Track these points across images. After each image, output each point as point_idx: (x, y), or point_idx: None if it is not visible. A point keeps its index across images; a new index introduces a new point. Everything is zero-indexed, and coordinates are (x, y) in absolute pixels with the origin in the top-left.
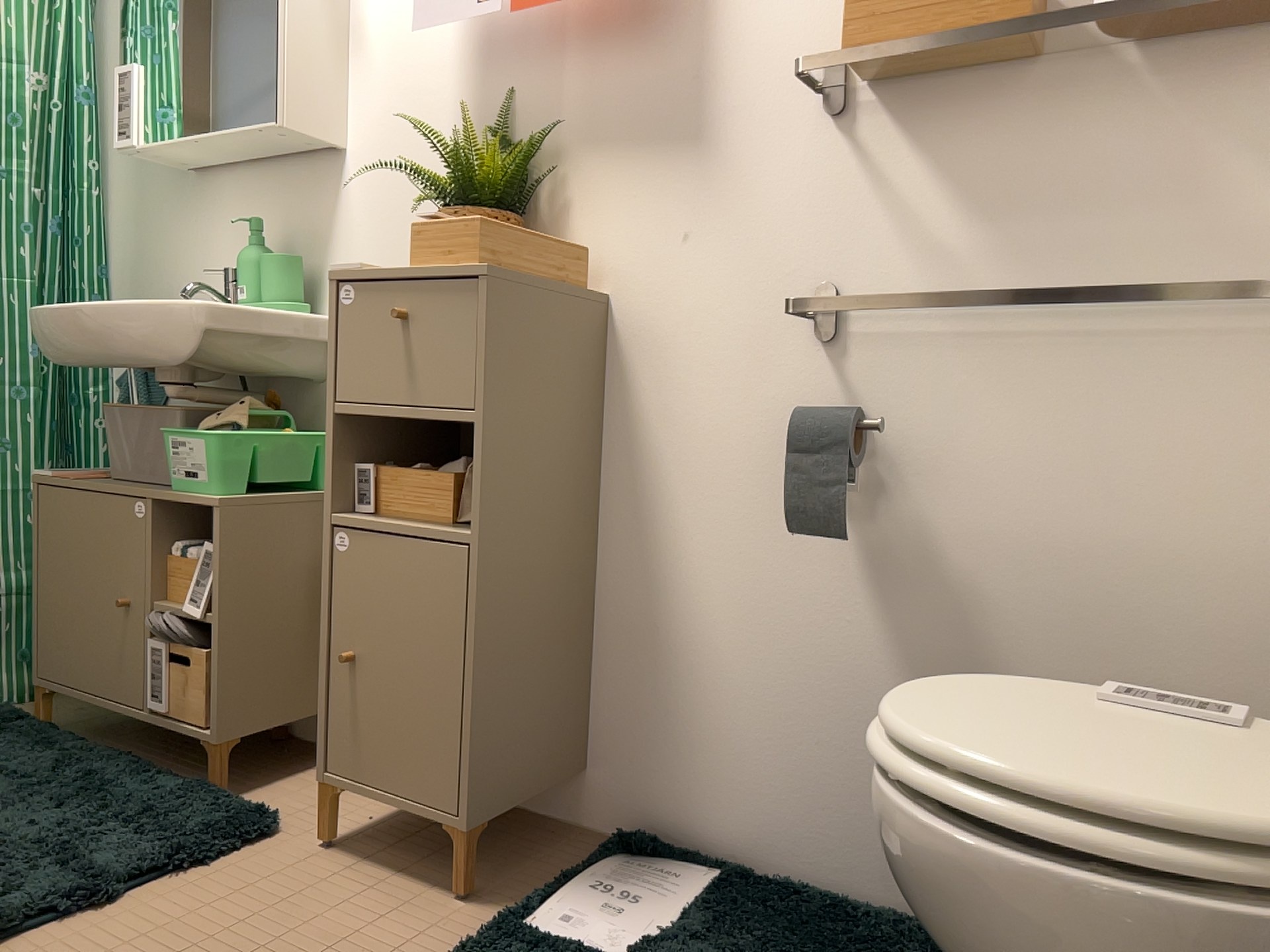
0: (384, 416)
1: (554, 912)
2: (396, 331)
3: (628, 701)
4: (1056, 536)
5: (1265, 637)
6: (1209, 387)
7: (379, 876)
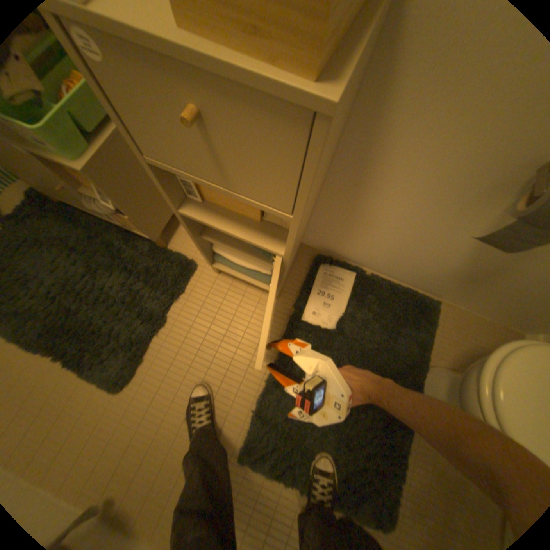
0: (202, 179)
1: (310, 310)
2: (191, 121)
3: (330, 224)
4: None
5: None
6: None
7: (244, 288)
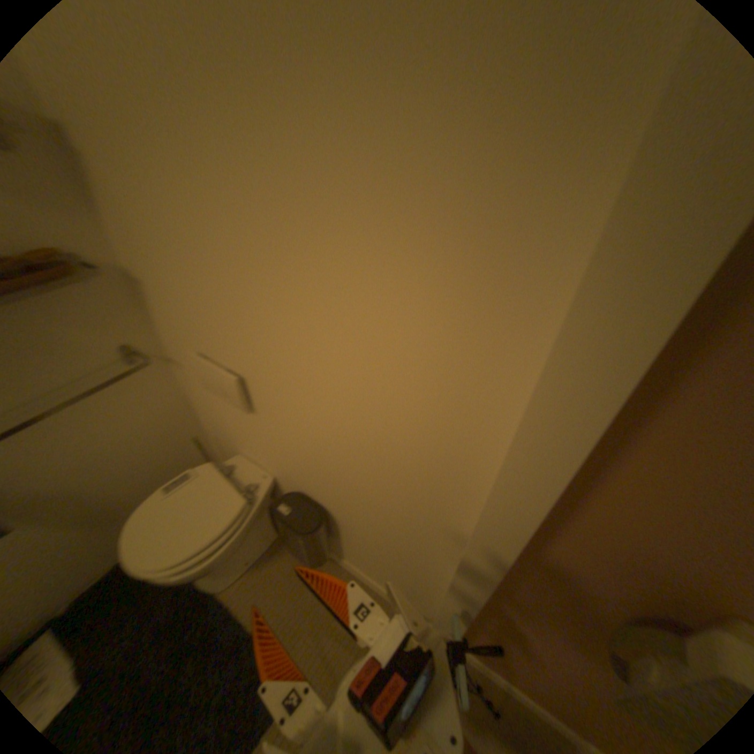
0: None
1: None
2: None
3: None
4: (78, 461)
5: (155, 436)
6: (98, 396)
7: None
